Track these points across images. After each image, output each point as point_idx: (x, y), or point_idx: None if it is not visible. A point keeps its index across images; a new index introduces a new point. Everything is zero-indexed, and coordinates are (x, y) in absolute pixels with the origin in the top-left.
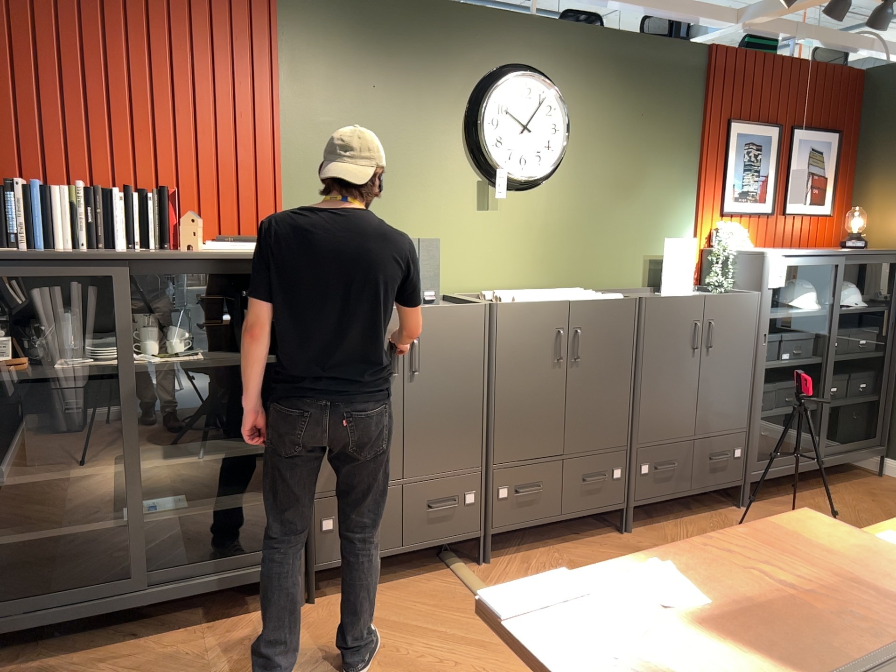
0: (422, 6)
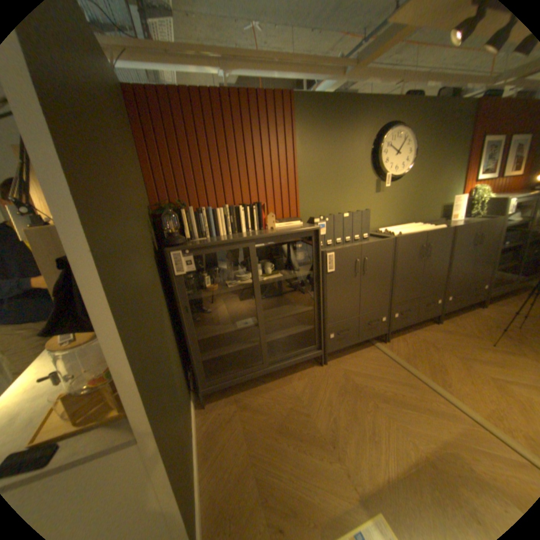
0: (354, 97)
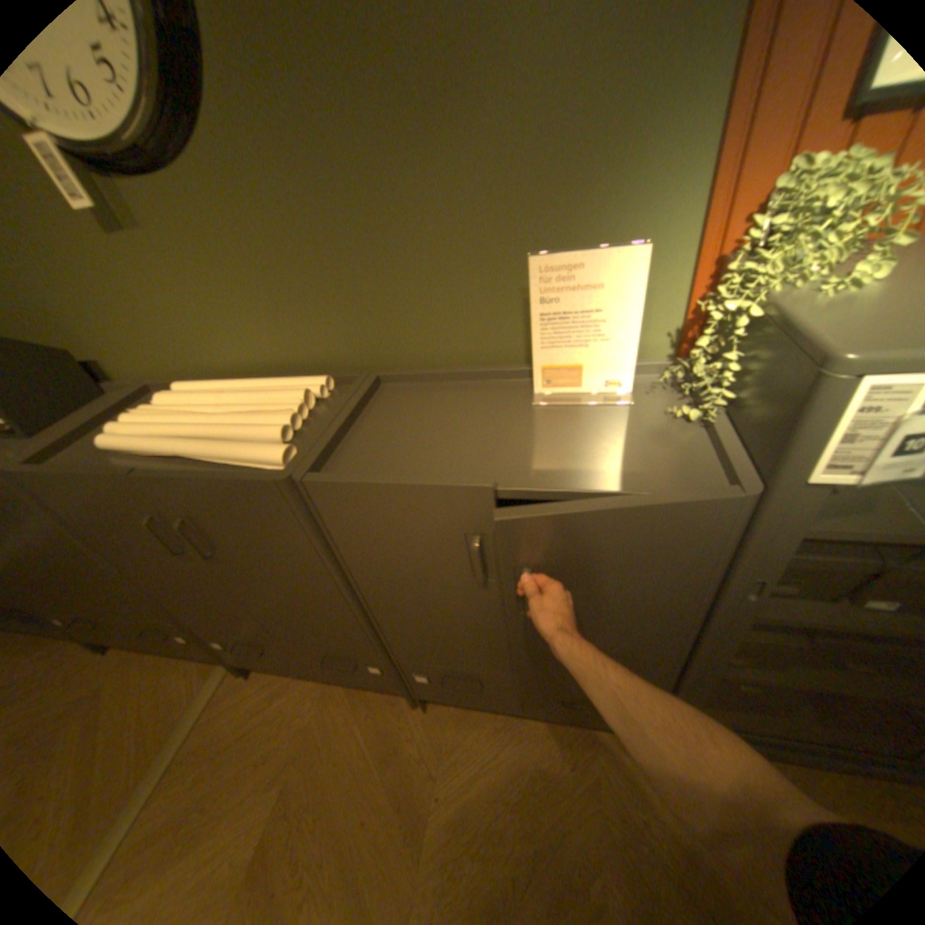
0: None
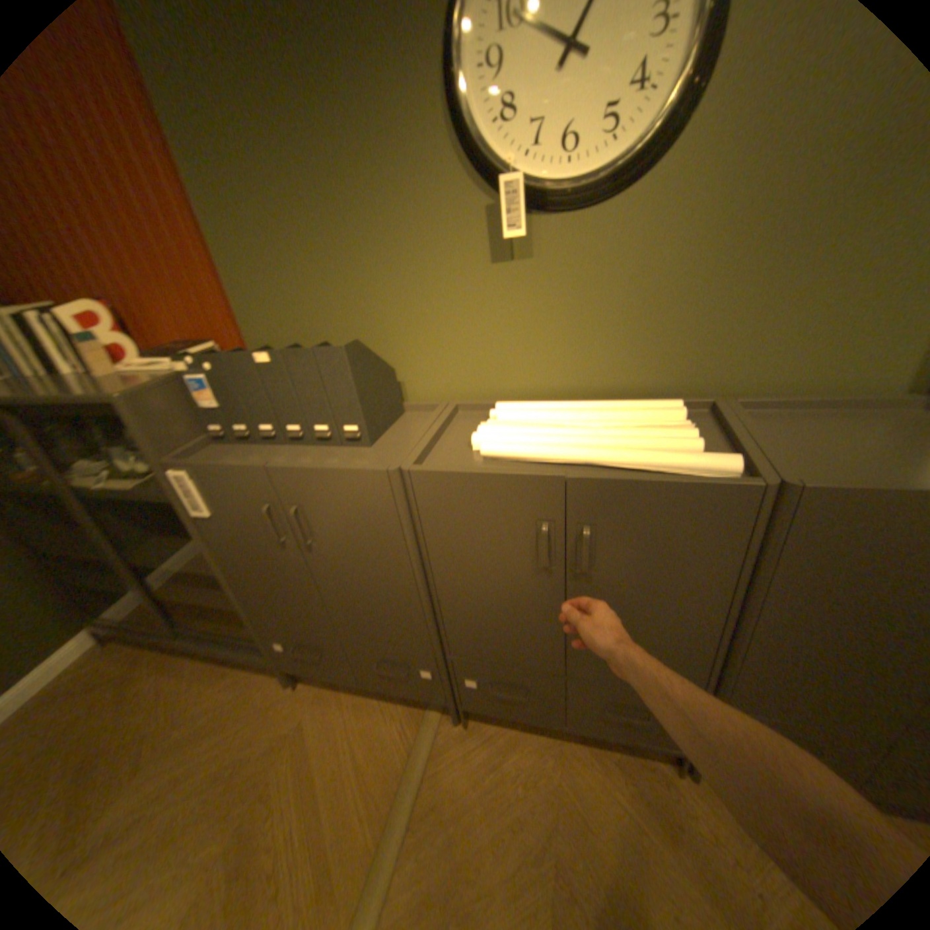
0: None
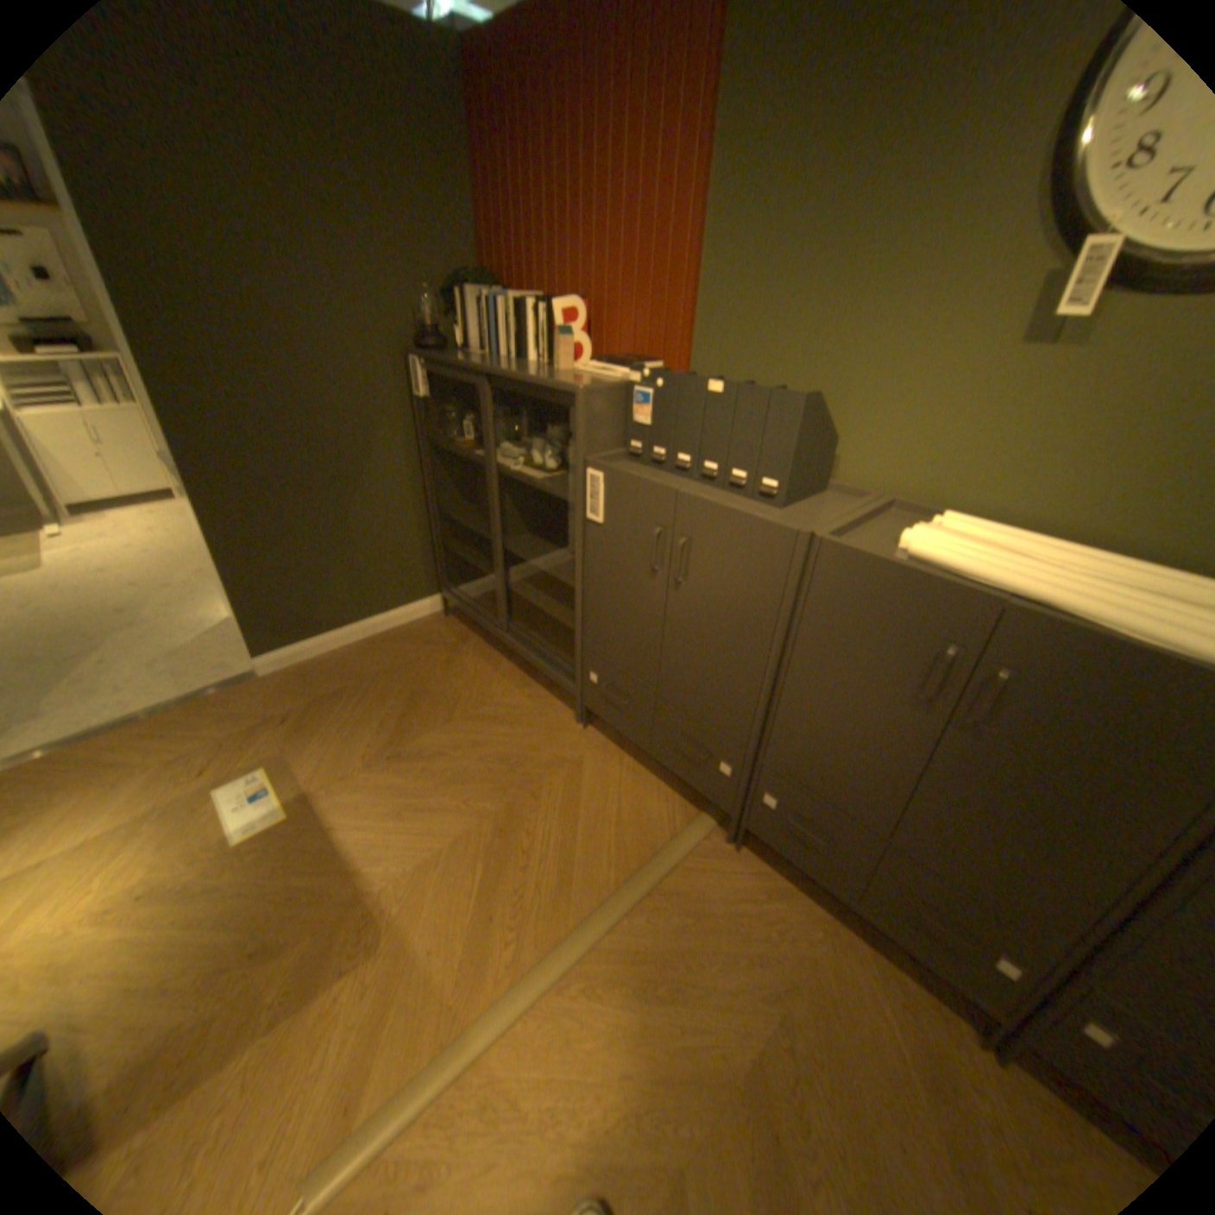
0: None
